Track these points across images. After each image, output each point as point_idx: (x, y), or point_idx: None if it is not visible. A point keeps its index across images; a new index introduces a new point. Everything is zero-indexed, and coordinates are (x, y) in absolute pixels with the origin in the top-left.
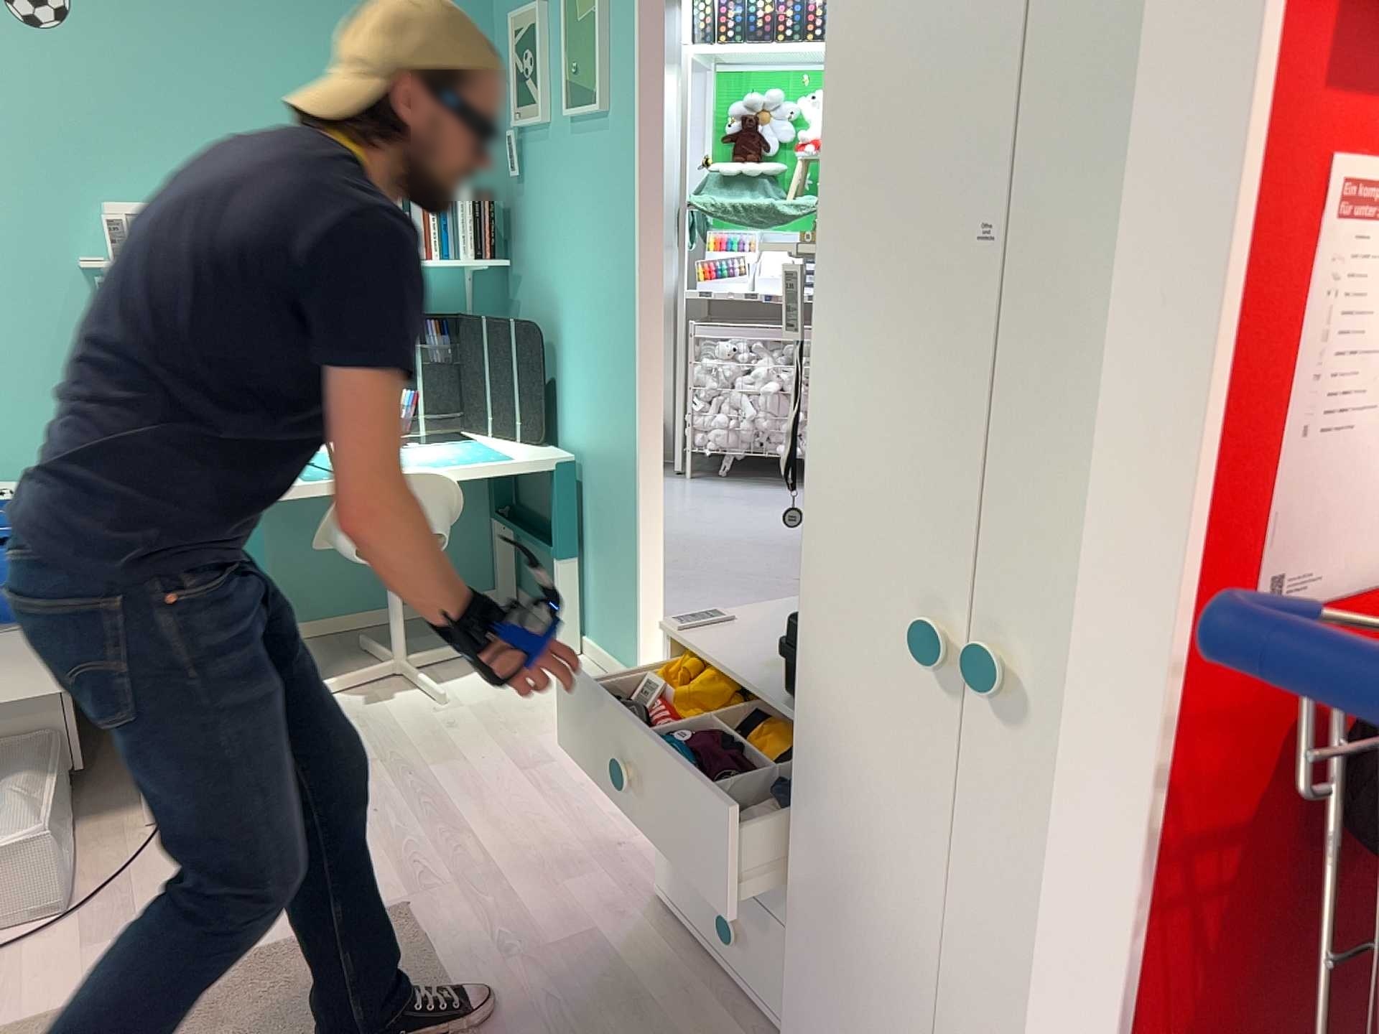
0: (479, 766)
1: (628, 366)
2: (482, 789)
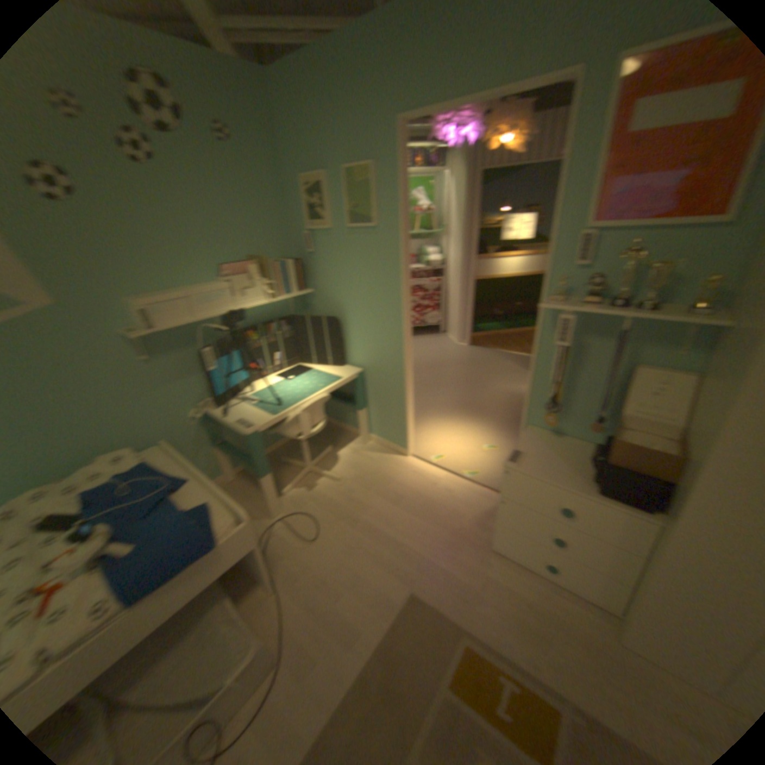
0: (377, 510)
1: (394, 335)
2: (388, 521)
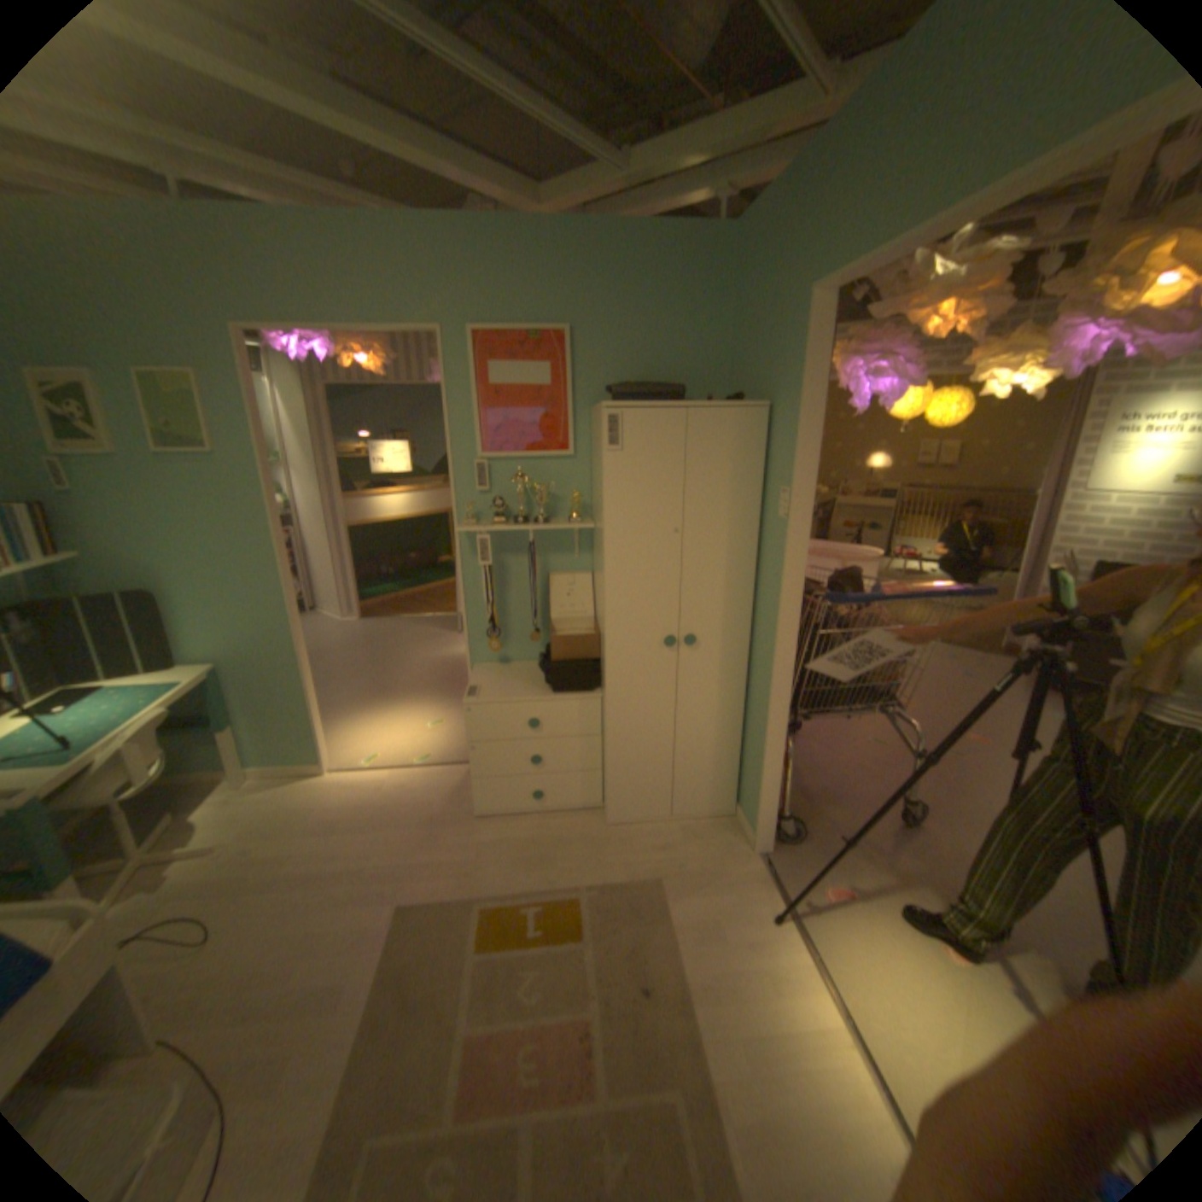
0: (306, 852)
1: (272, 599)
2: (330, 855)
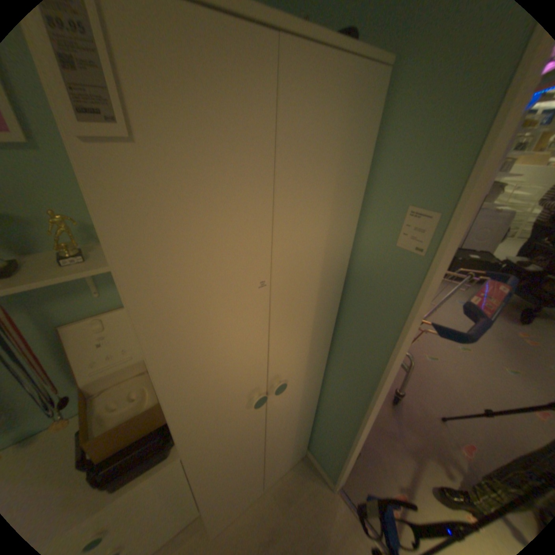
0: None
1: None
2: None
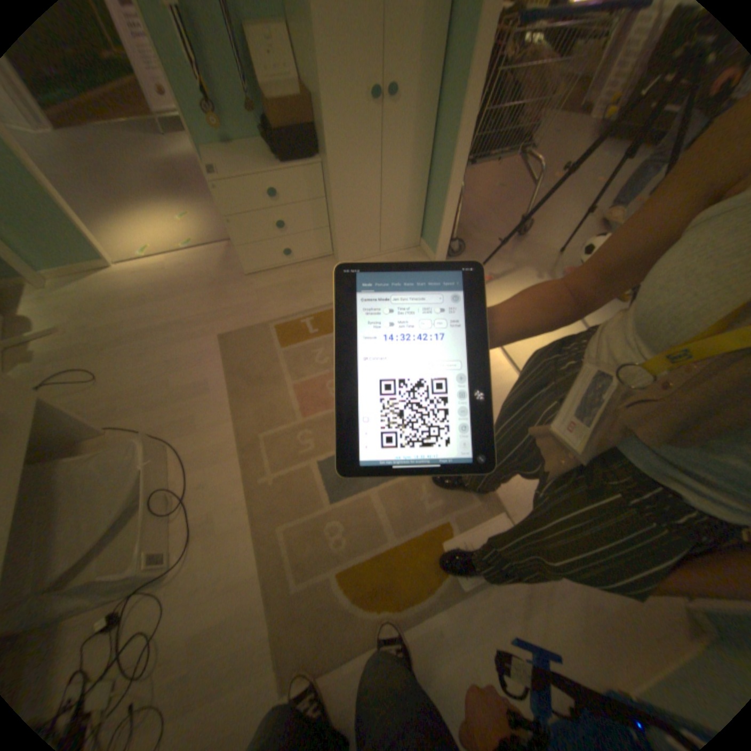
0: (130, 317)
1: None
2: (150, 316)
